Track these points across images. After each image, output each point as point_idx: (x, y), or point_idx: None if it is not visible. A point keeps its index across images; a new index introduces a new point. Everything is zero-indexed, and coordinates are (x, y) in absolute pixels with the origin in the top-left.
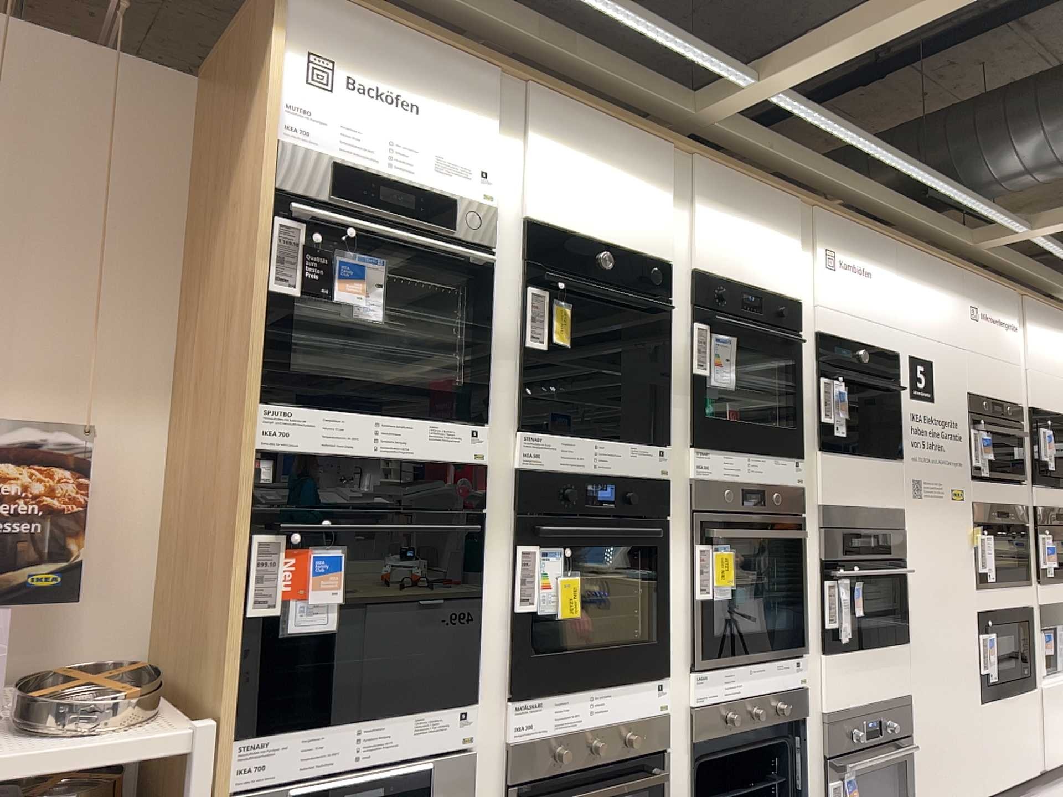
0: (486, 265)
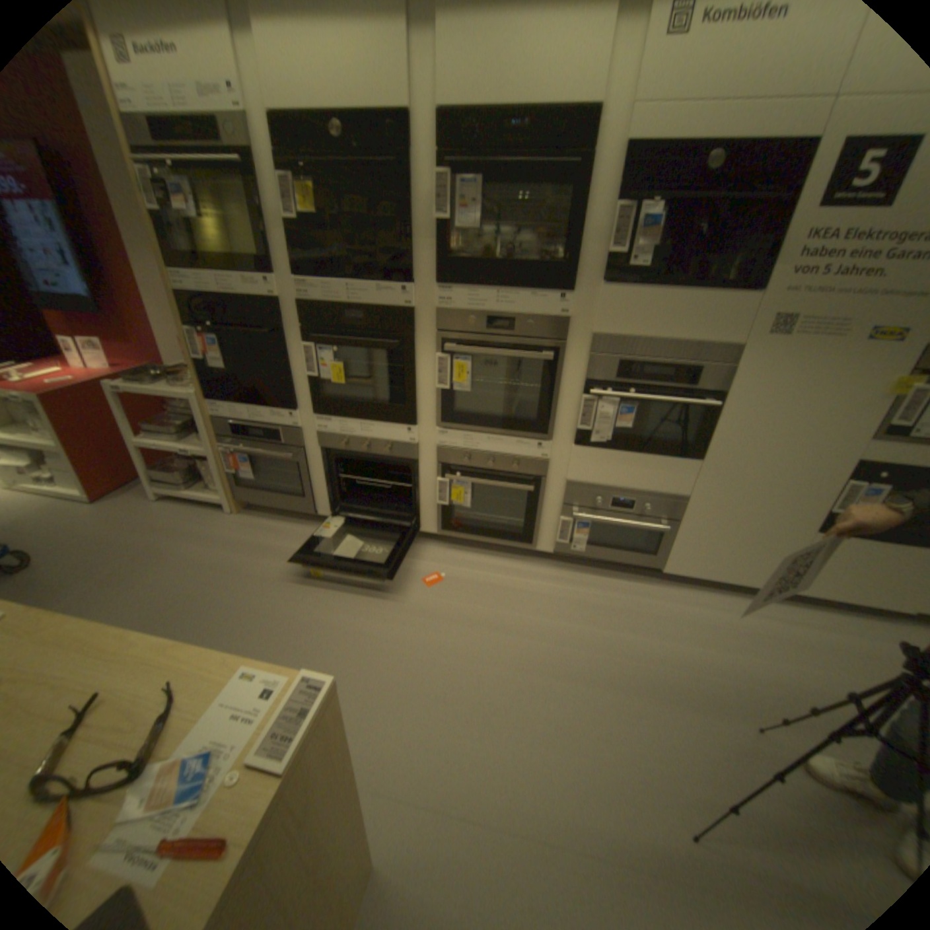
0: (229, 163)
